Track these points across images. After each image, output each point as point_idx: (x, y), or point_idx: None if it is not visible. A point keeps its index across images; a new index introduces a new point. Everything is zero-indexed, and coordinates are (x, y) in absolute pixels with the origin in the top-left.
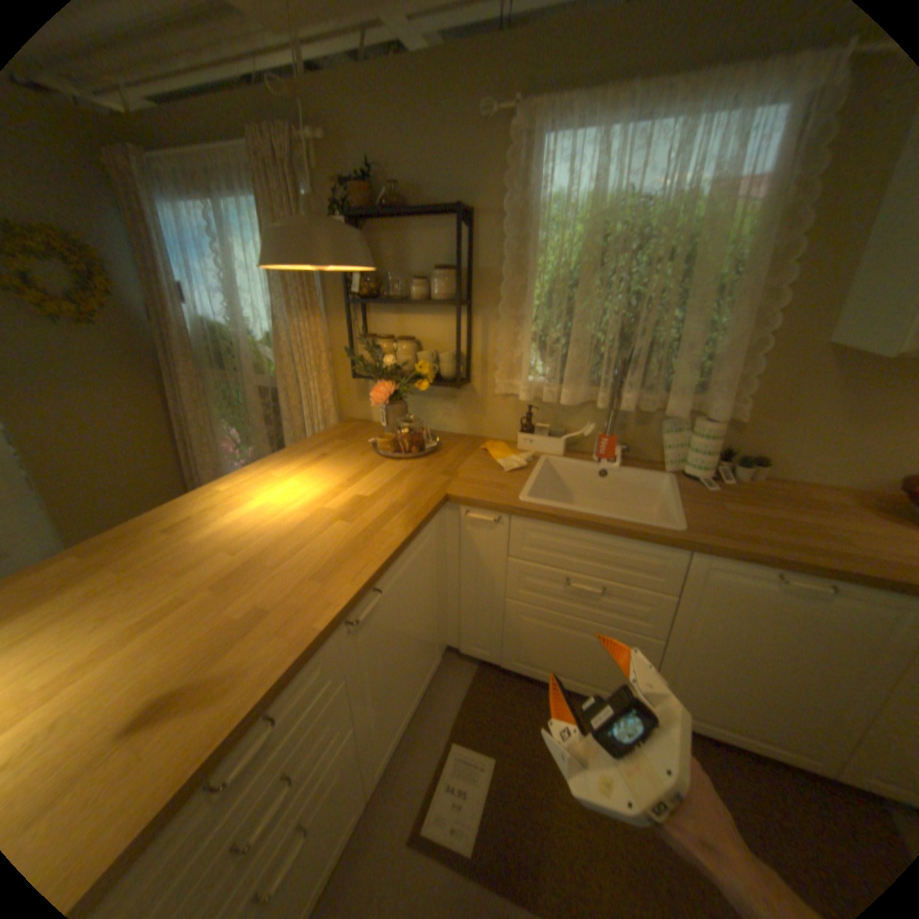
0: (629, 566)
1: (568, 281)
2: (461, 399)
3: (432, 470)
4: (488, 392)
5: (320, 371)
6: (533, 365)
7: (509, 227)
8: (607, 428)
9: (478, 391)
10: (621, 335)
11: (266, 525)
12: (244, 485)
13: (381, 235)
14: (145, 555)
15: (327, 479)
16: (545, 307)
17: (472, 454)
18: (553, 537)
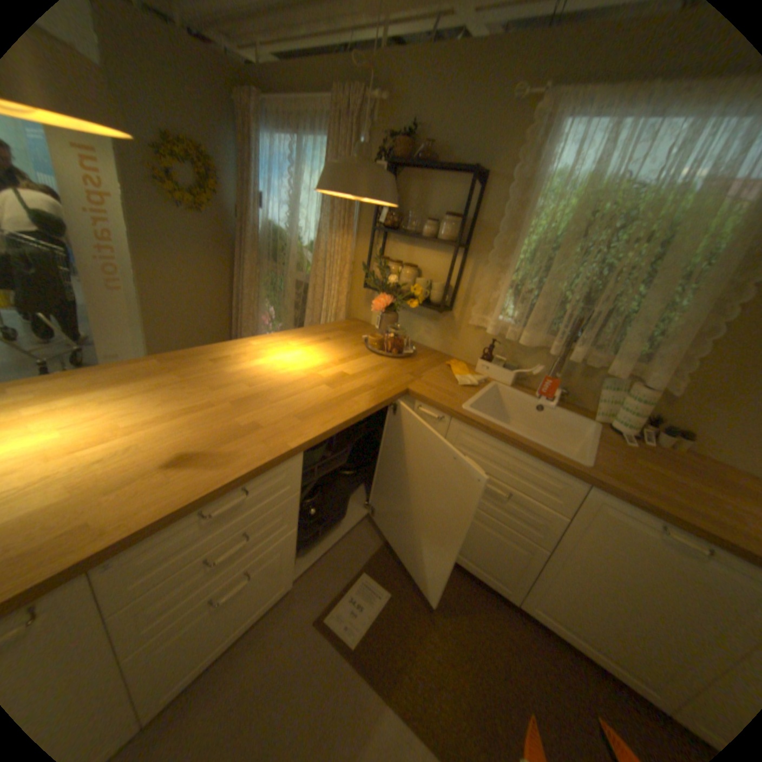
0: (536, 483)
1: (553, 243)
2: (442, 321)
3: (403, 369)
4: (464, 321)
5: (342, 277)
6: (506, 306)
7: (515, 190)
8: (554, 372)
9: (457, 318)
10: (587, 297)
11: (275, 374)
12: (268, 344)
13: (413, 180)
14: (197, 371)
15: (325, 355)
16: (529, 261)
17: (437, 366)
18: (481, 444)
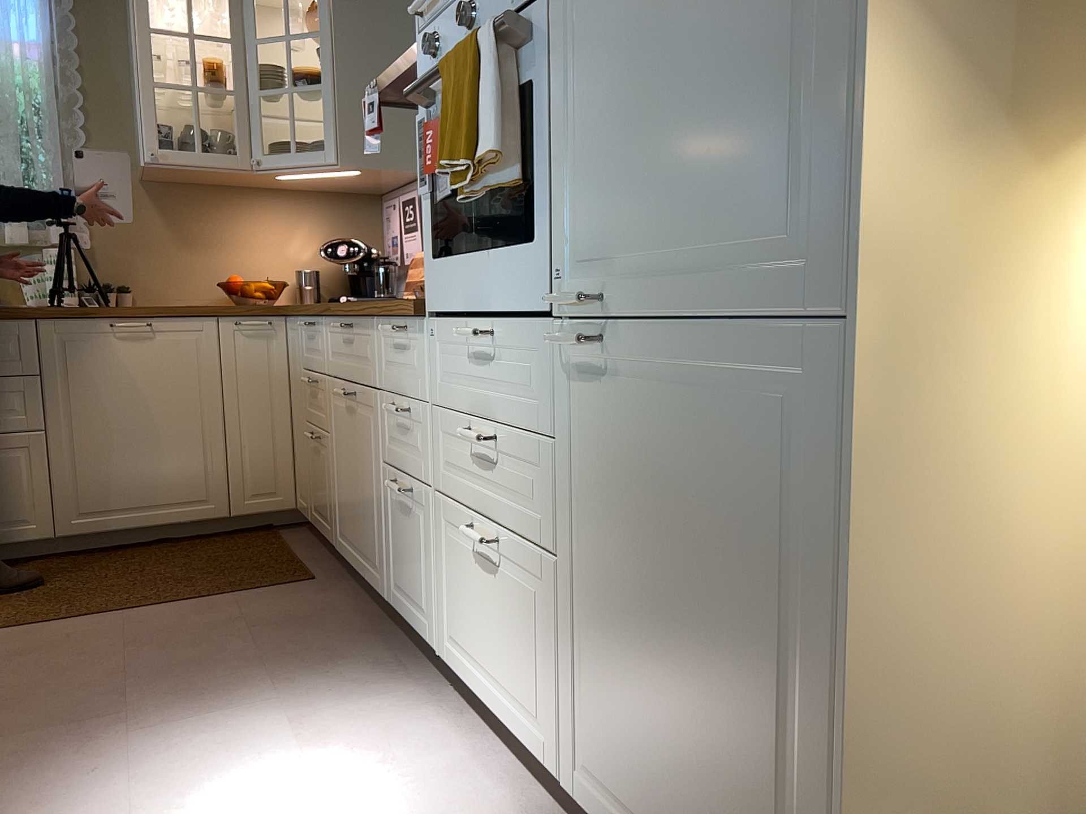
0: None
1: None
2: None
3: None
4: None
5: None
6: None
7: None
8: None
9: None
10: None
11: None
12: None
13: None
14: None
15: None
16: None
17: None
18: None
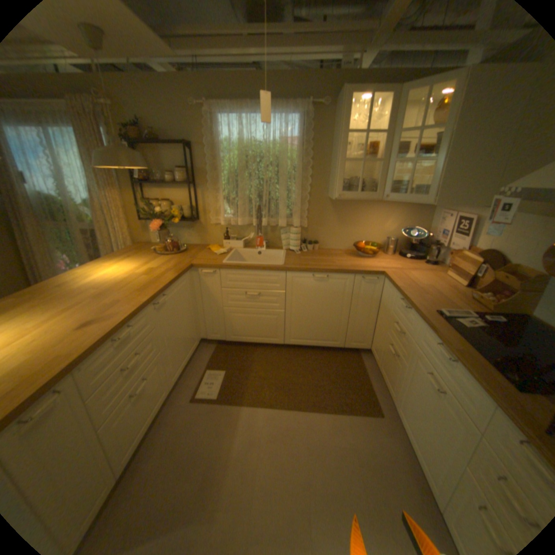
0: (266, 282)
1: (235, 174)
2: (195, 227)
3: (184, 257)
4: (208, 223)
5: (119, 218)
6: (225, 209)
7: (207, 151)
8: (259, 235)
9: (203, 223)
10: (258, 196)
11: (107, 280)
12: (89, 270)
13: (146, 151)
14: (50, 295)
15: (133, 264)
16: (227, 185)
17: (202, 251)
18: (237, 276)
